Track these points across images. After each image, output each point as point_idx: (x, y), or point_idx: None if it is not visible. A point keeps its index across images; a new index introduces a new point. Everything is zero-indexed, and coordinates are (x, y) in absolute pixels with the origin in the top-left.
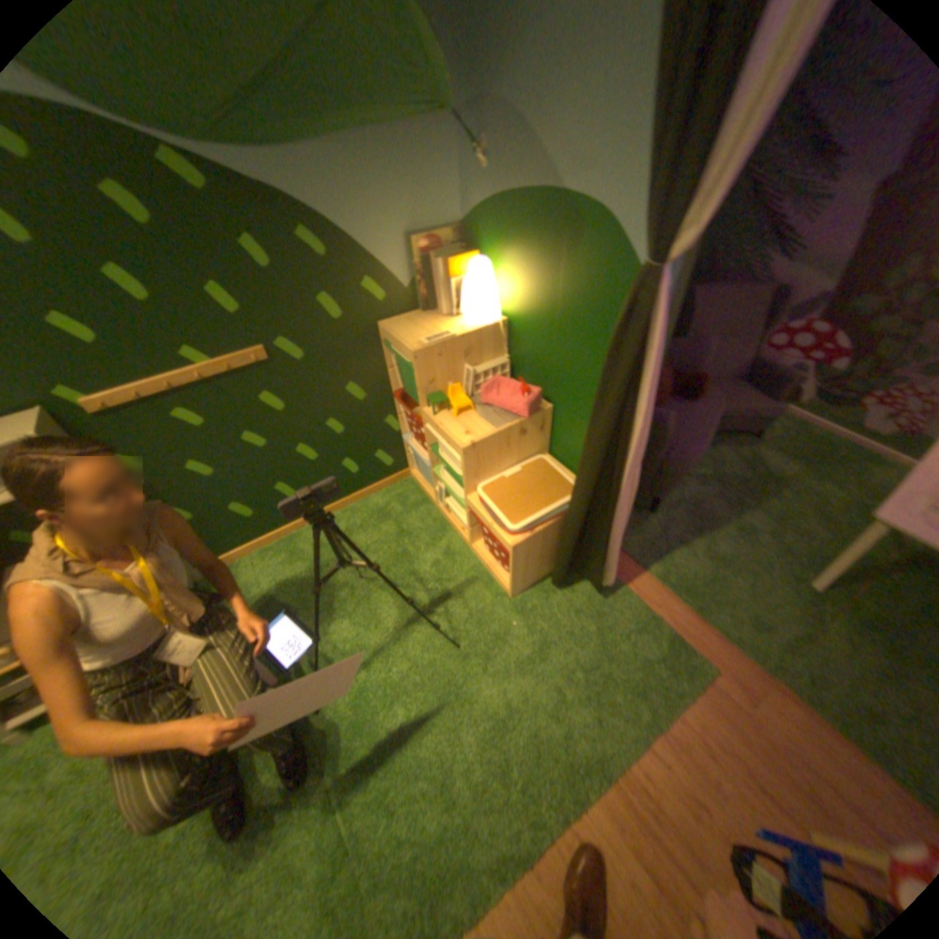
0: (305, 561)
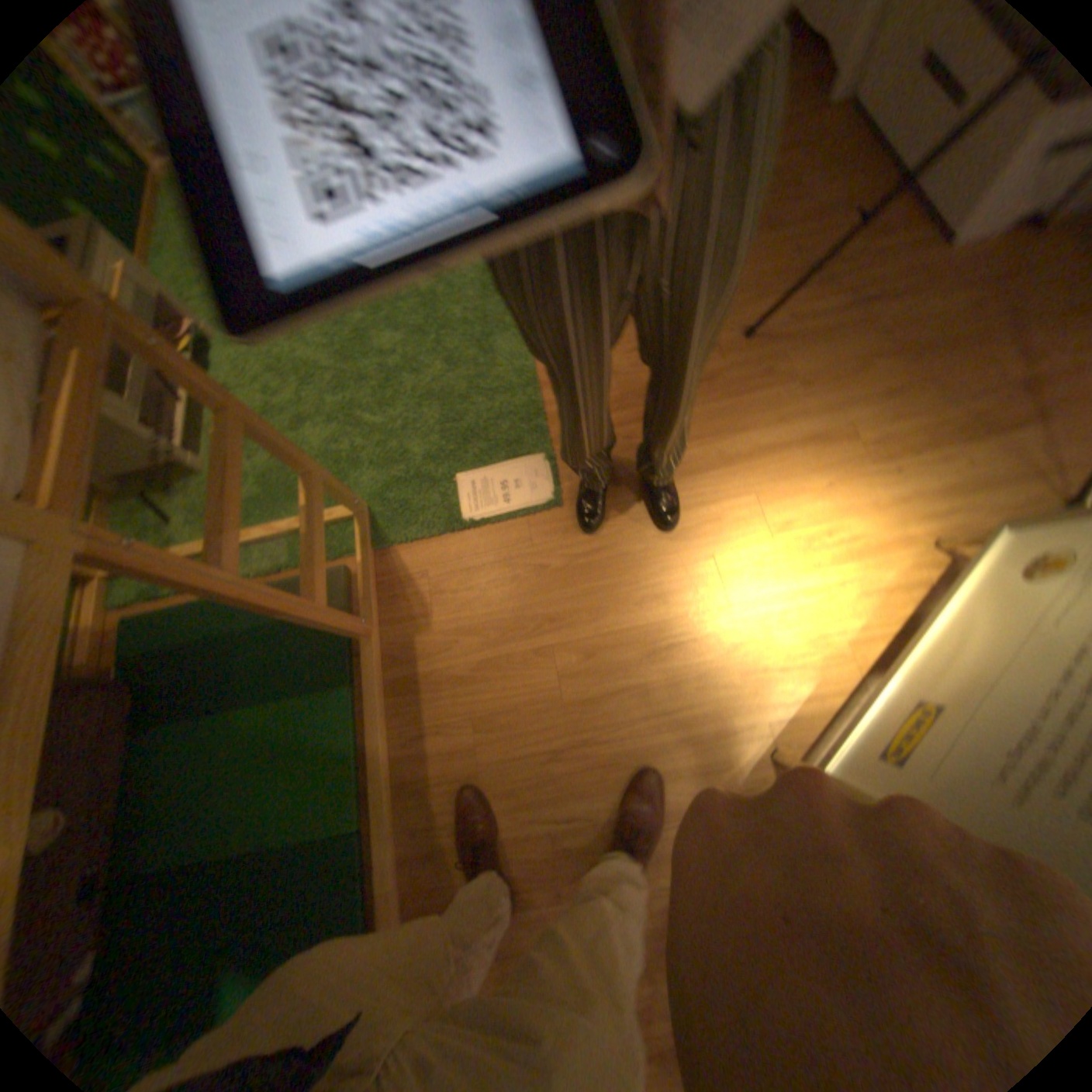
0: (181, 266)
